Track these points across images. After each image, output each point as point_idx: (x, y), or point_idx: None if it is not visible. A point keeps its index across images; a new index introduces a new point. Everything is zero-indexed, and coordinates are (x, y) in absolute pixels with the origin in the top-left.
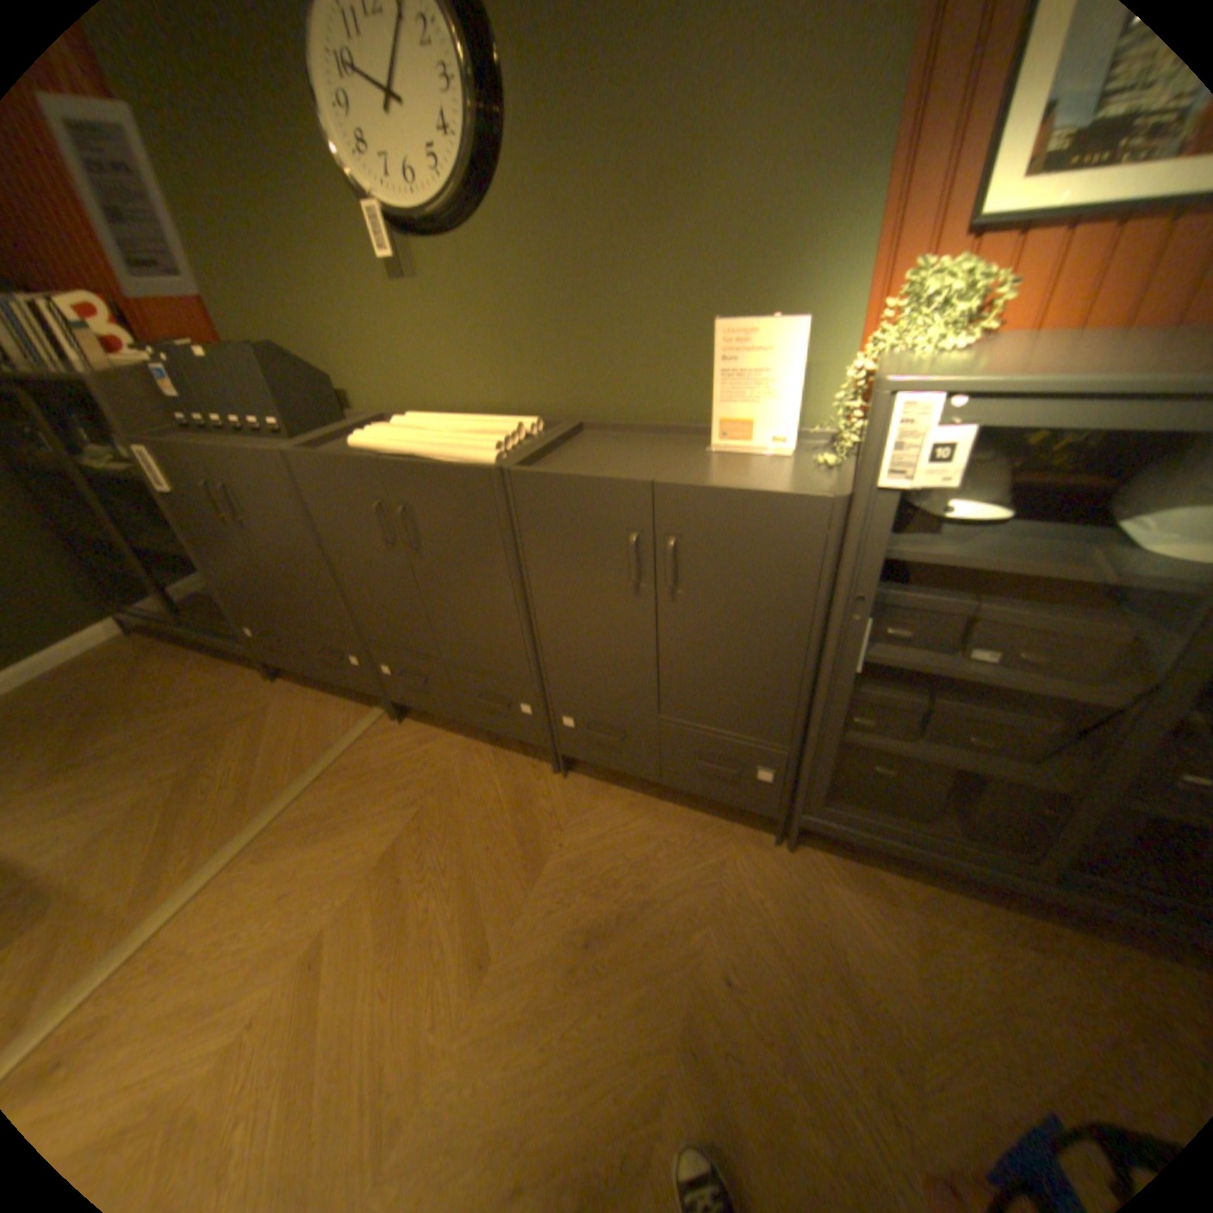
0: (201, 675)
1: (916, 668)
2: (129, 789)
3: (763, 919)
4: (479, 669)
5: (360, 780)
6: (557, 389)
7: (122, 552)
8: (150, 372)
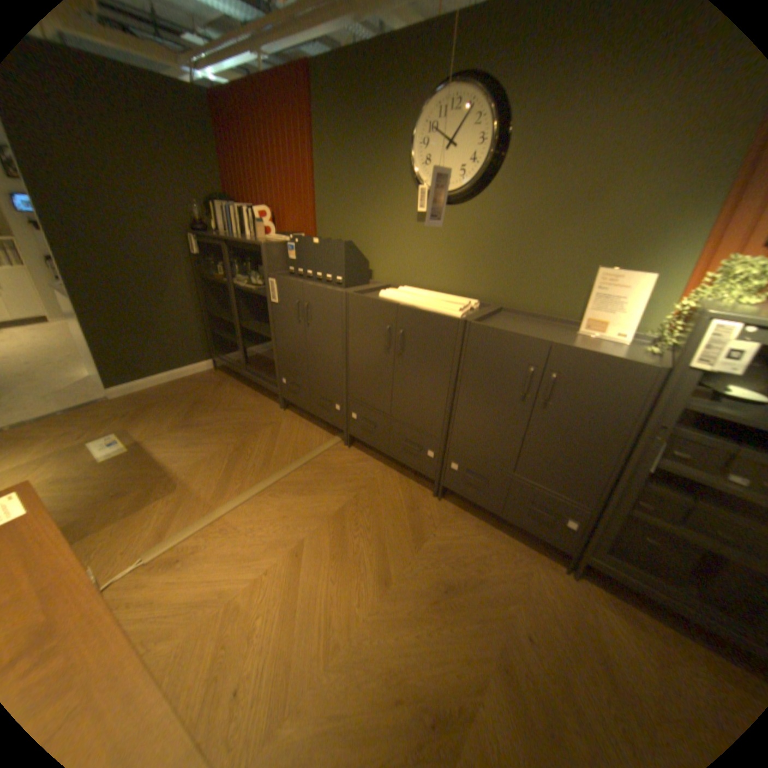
0: (249, 397)
1: (690, 477)
2: (213, 443)
3: (554, 611)
4: (410, 425)
5: (326, 470)
6: (491, 288)
7: (234, 327)
8: (286, 246)
